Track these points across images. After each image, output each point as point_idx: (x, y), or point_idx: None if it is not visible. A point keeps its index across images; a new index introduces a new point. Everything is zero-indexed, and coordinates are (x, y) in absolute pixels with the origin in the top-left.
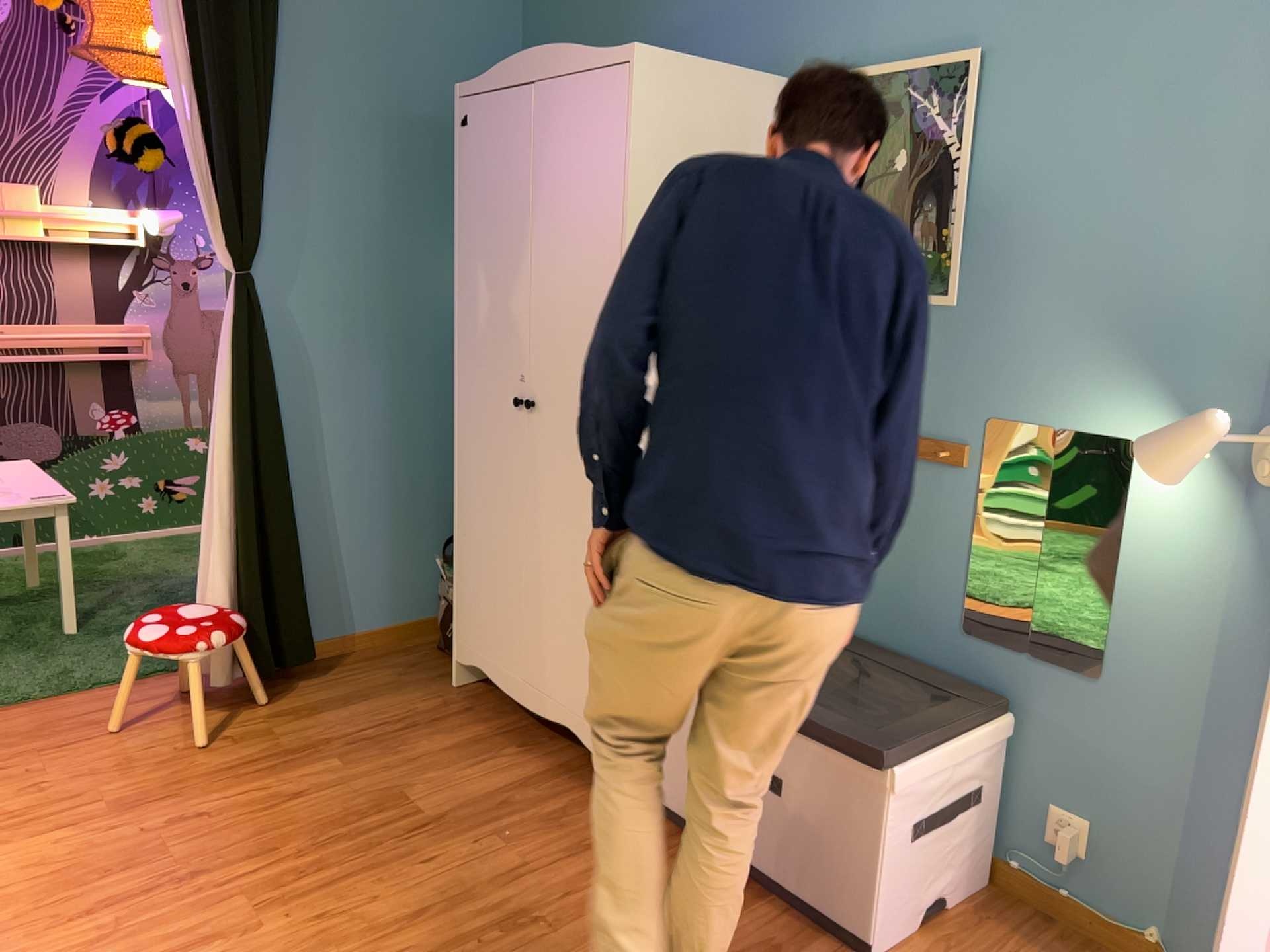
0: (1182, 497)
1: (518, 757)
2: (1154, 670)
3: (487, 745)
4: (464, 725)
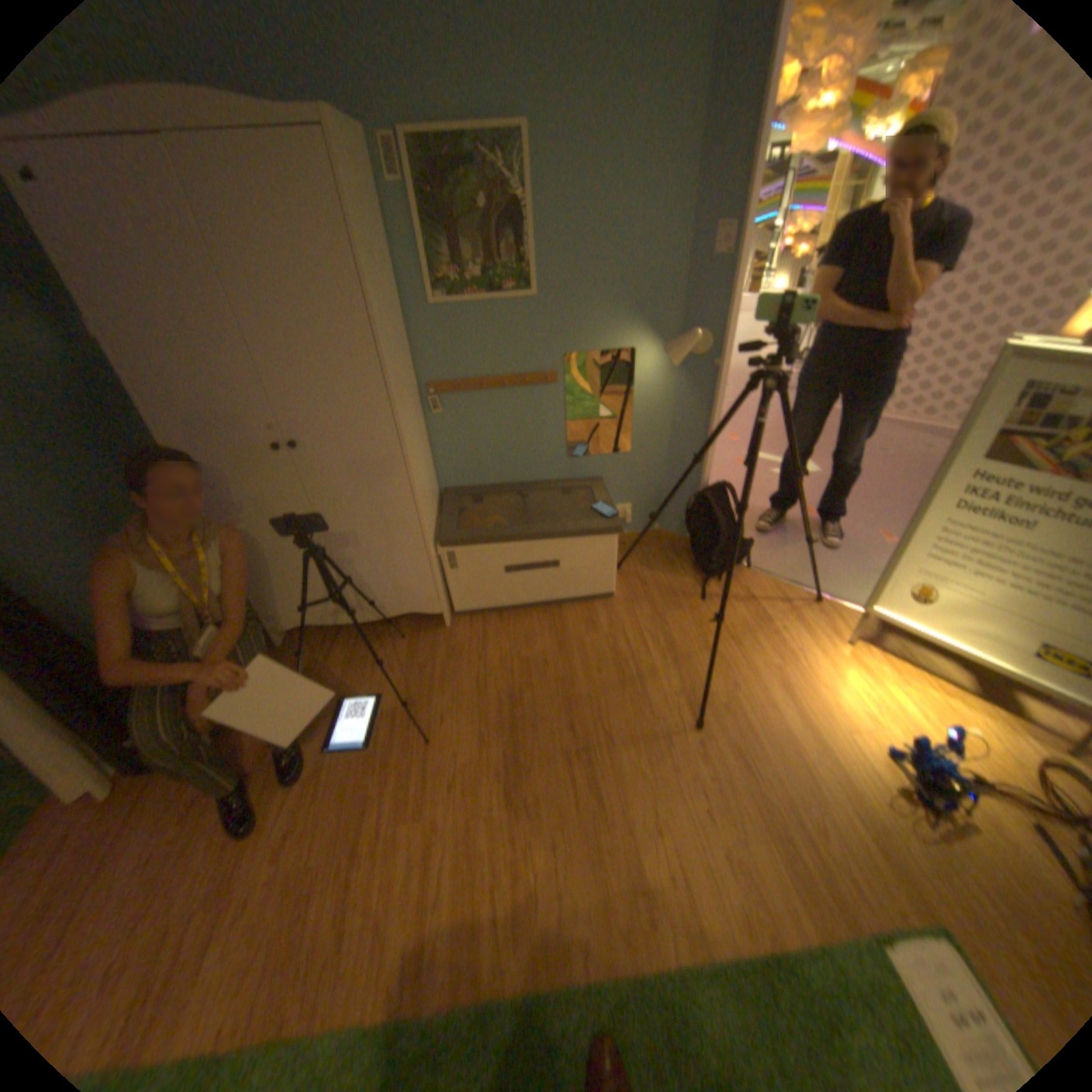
0: (654, 368)
1: (384, 647)
2: (648, 440)
3: (359, 655)
4: (327, 658)
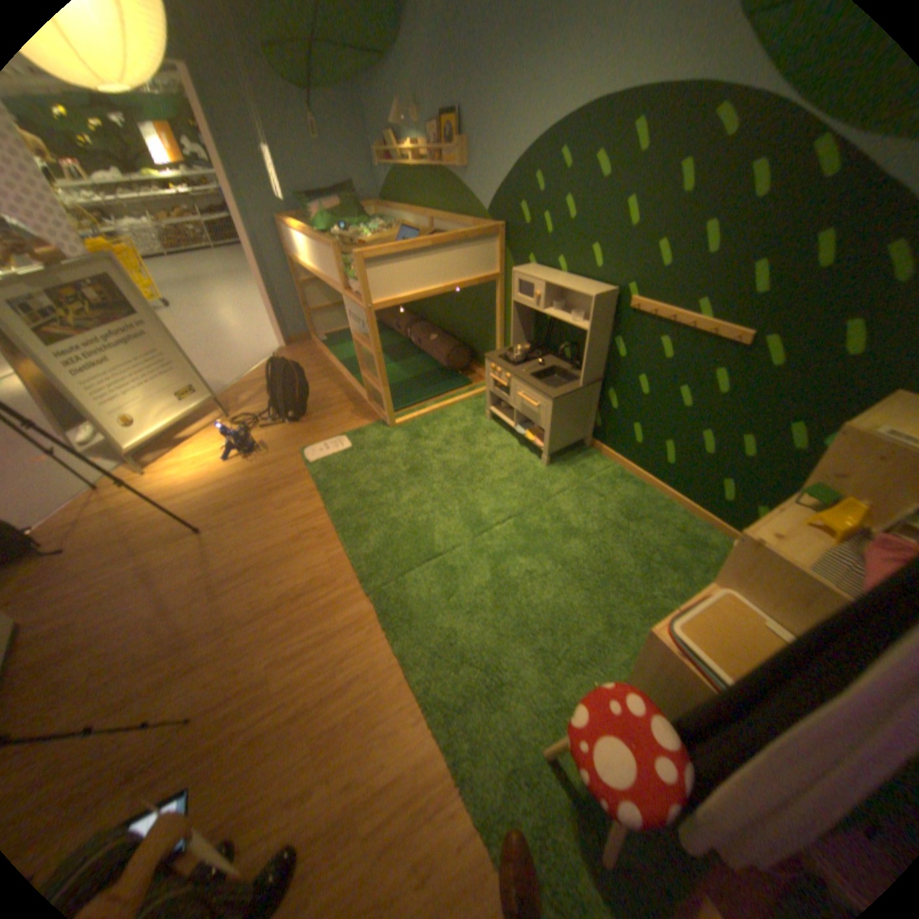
0: None
1: None
2: None
3: None
4: None
